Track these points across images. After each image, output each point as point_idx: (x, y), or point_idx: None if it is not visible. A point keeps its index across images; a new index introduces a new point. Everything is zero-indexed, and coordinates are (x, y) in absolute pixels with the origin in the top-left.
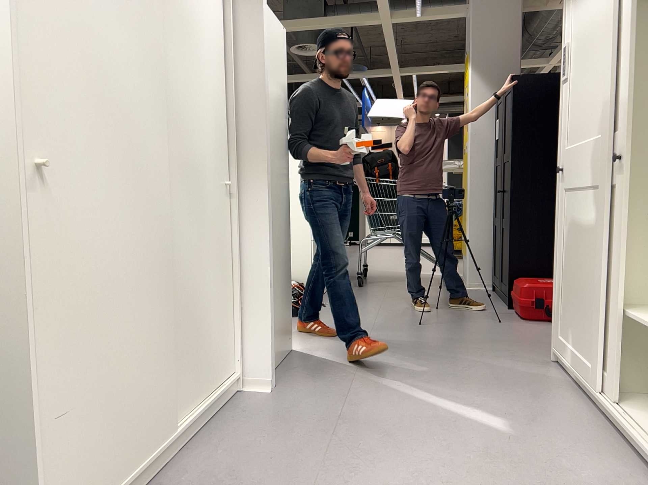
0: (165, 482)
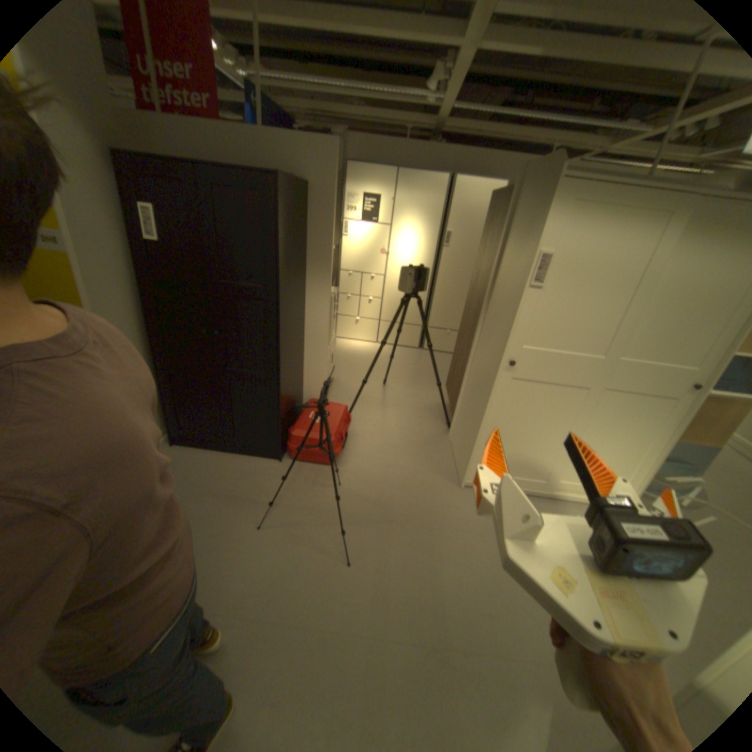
0: None
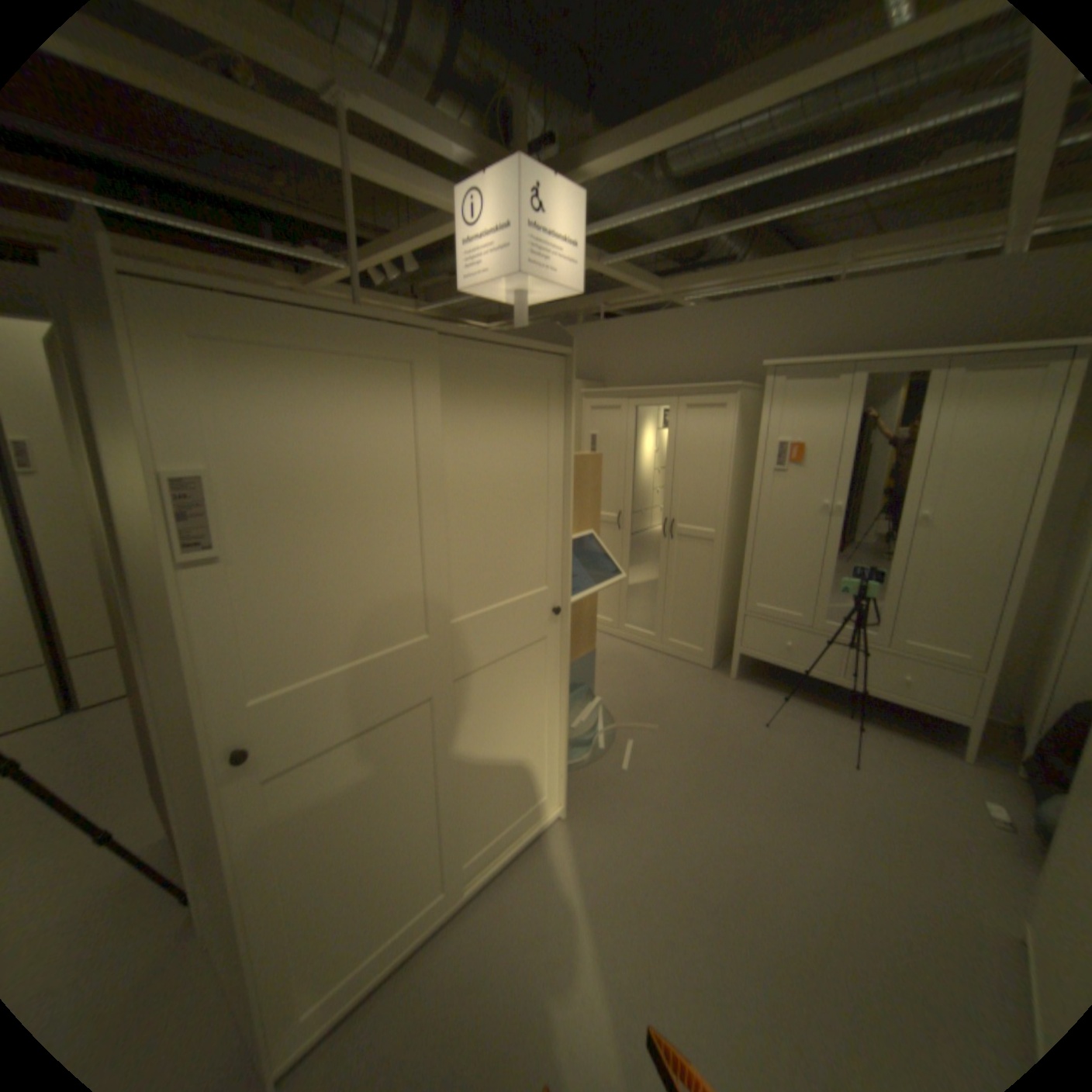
0: None
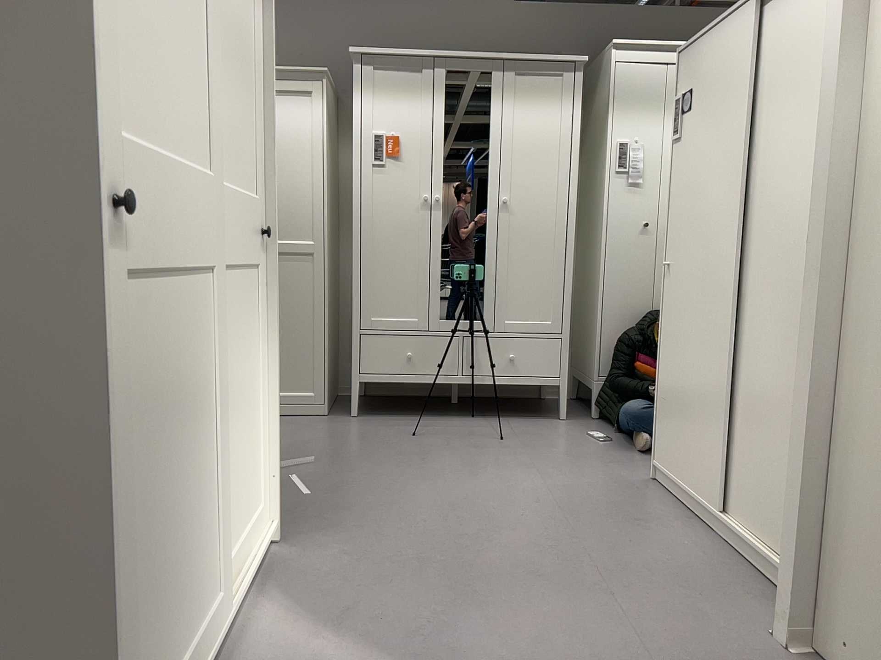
0: (689, 522)
